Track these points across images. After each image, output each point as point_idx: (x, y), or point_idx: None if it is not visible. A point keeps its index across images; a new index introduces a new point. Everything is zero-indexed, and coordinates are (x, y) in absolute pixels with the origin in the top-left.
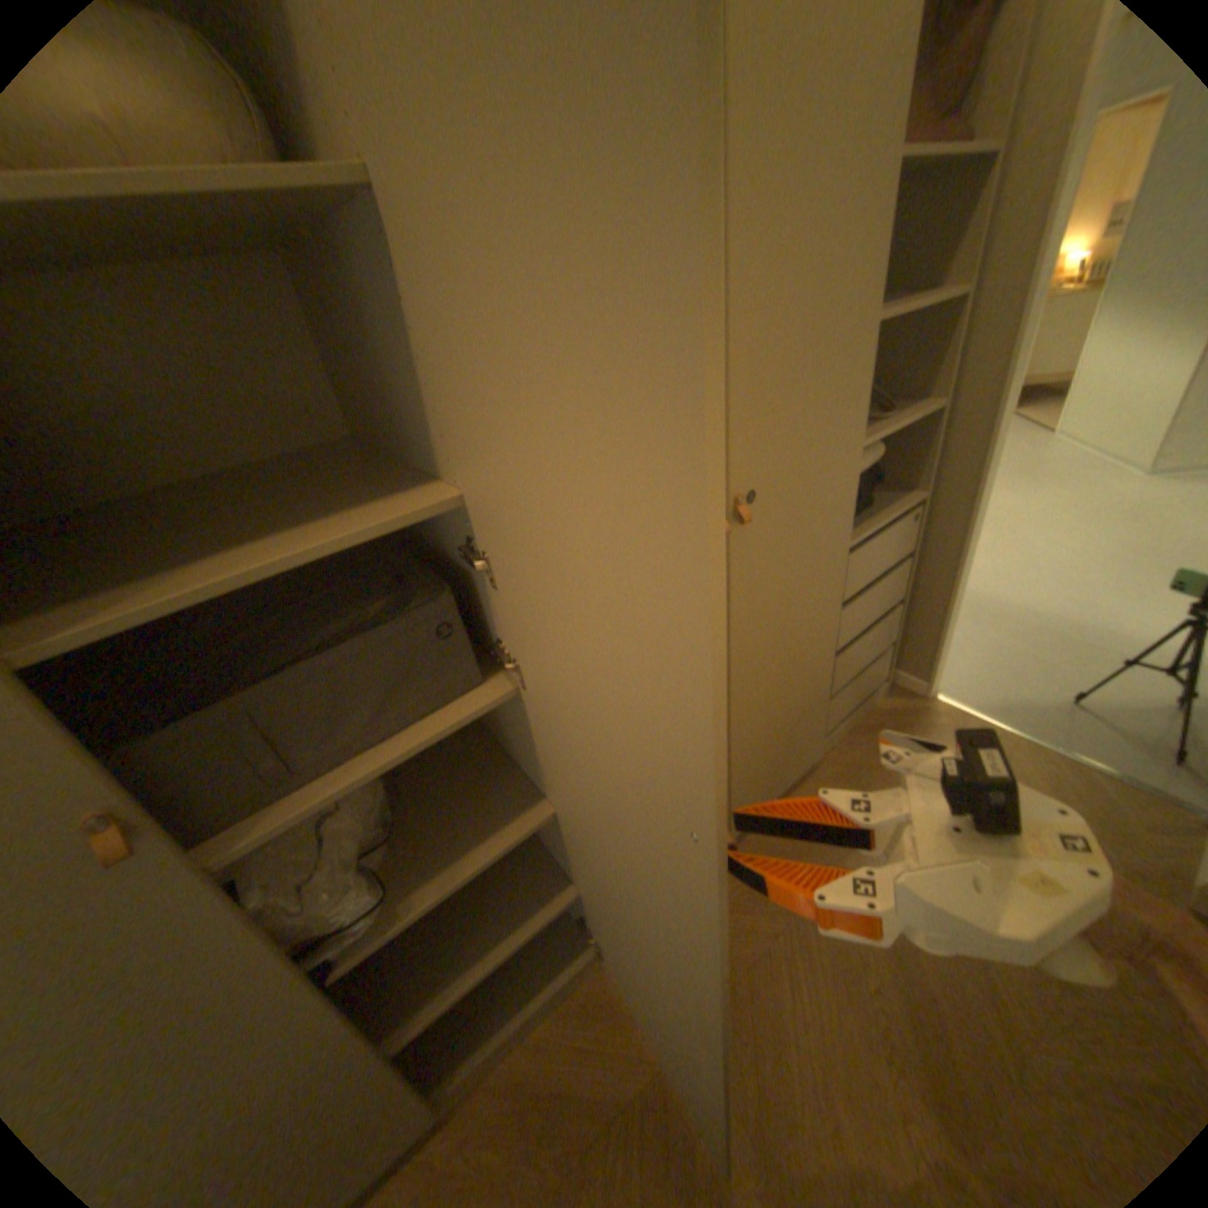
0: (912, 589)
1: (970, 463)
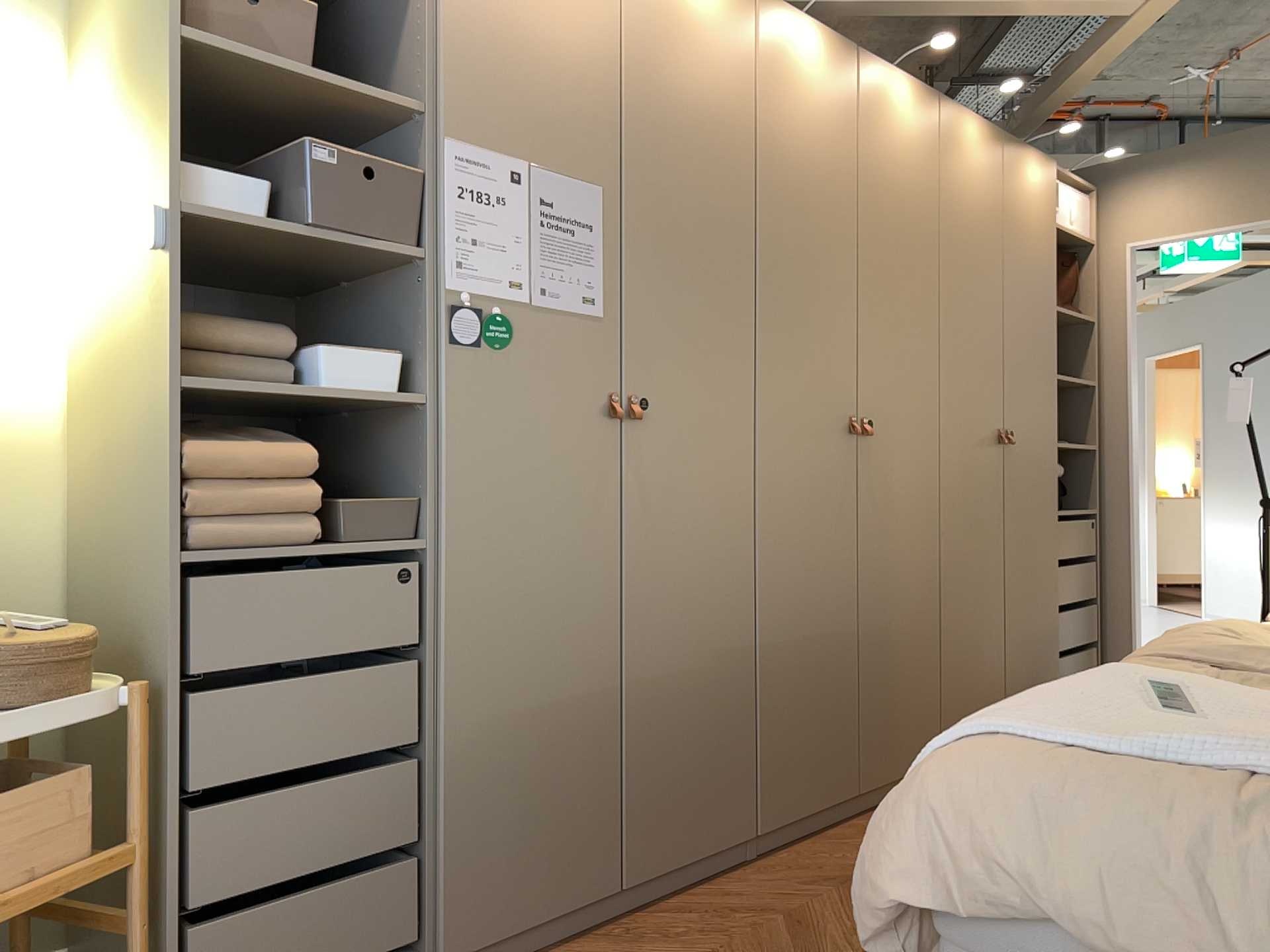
0: (1100, 587)
1: (1119, 490)
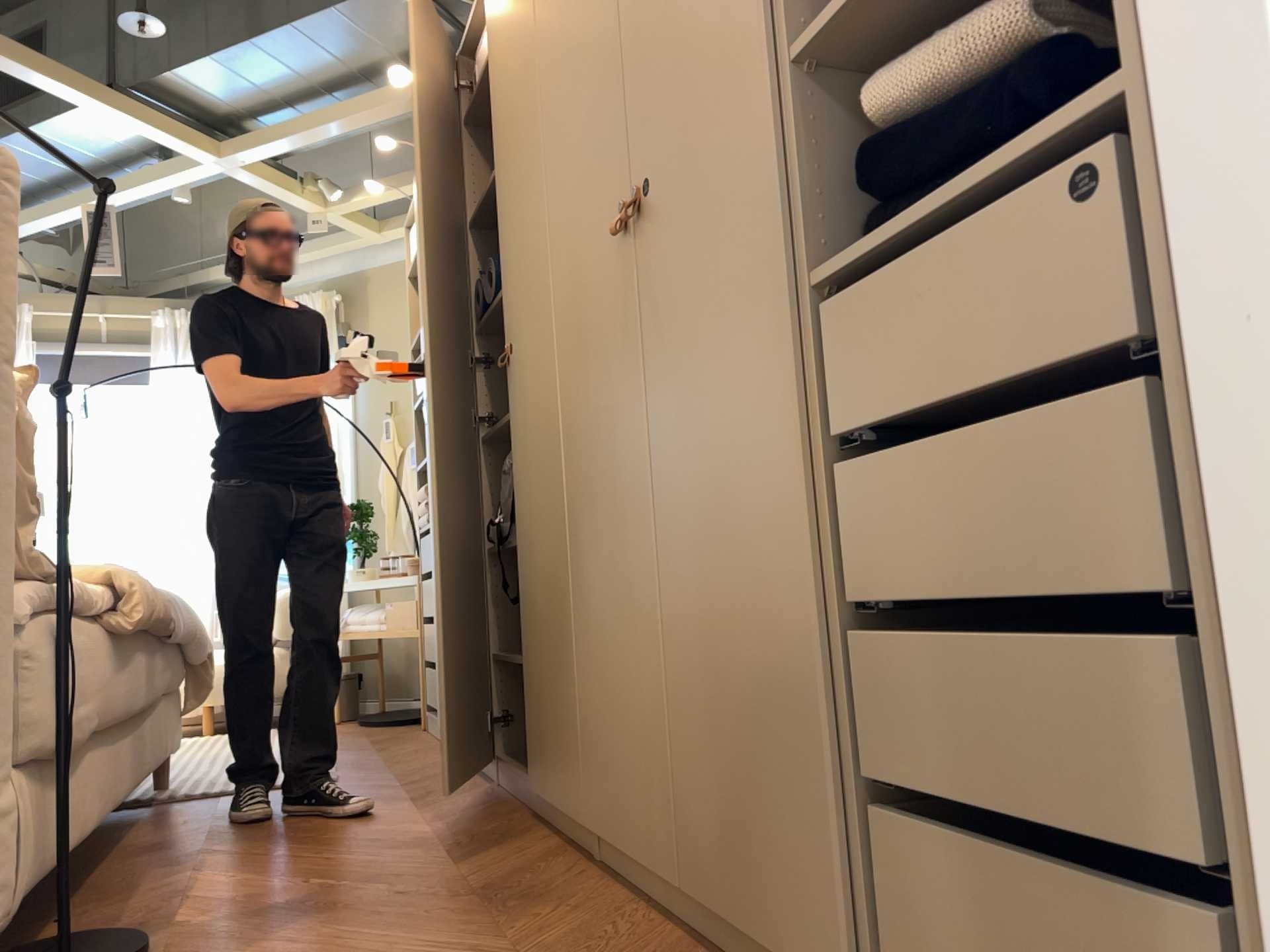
0: (1157, 532)
1: None
